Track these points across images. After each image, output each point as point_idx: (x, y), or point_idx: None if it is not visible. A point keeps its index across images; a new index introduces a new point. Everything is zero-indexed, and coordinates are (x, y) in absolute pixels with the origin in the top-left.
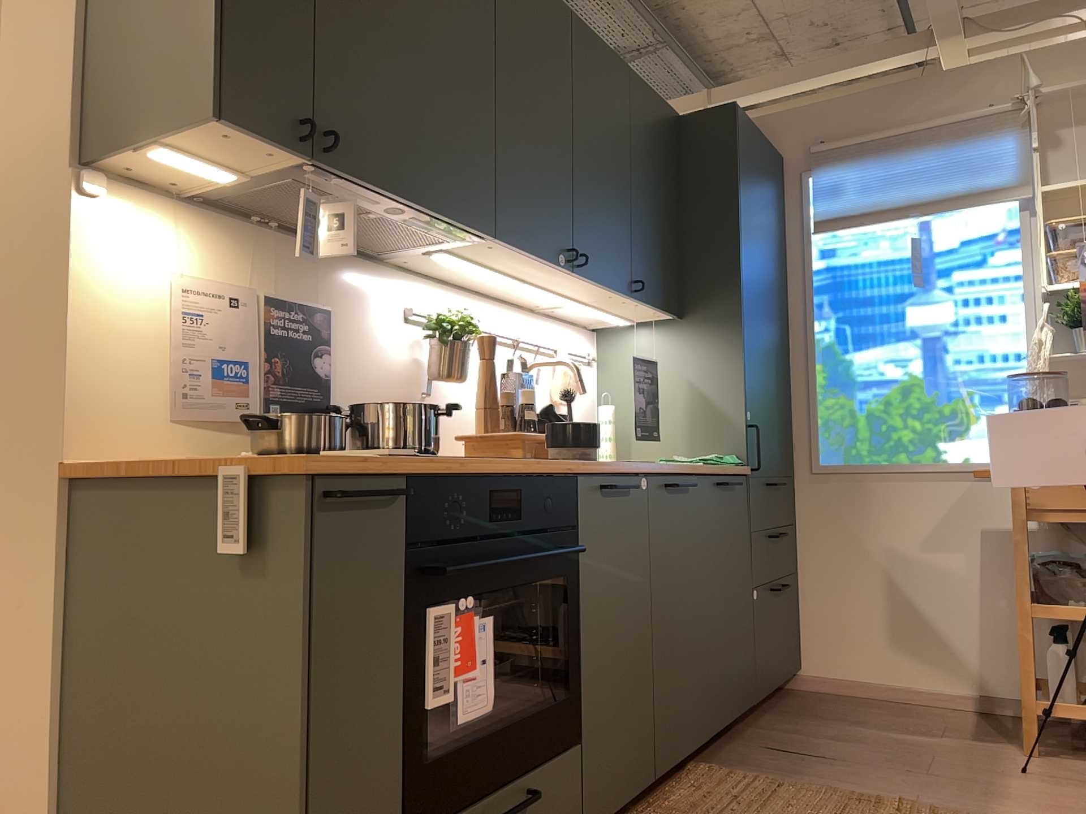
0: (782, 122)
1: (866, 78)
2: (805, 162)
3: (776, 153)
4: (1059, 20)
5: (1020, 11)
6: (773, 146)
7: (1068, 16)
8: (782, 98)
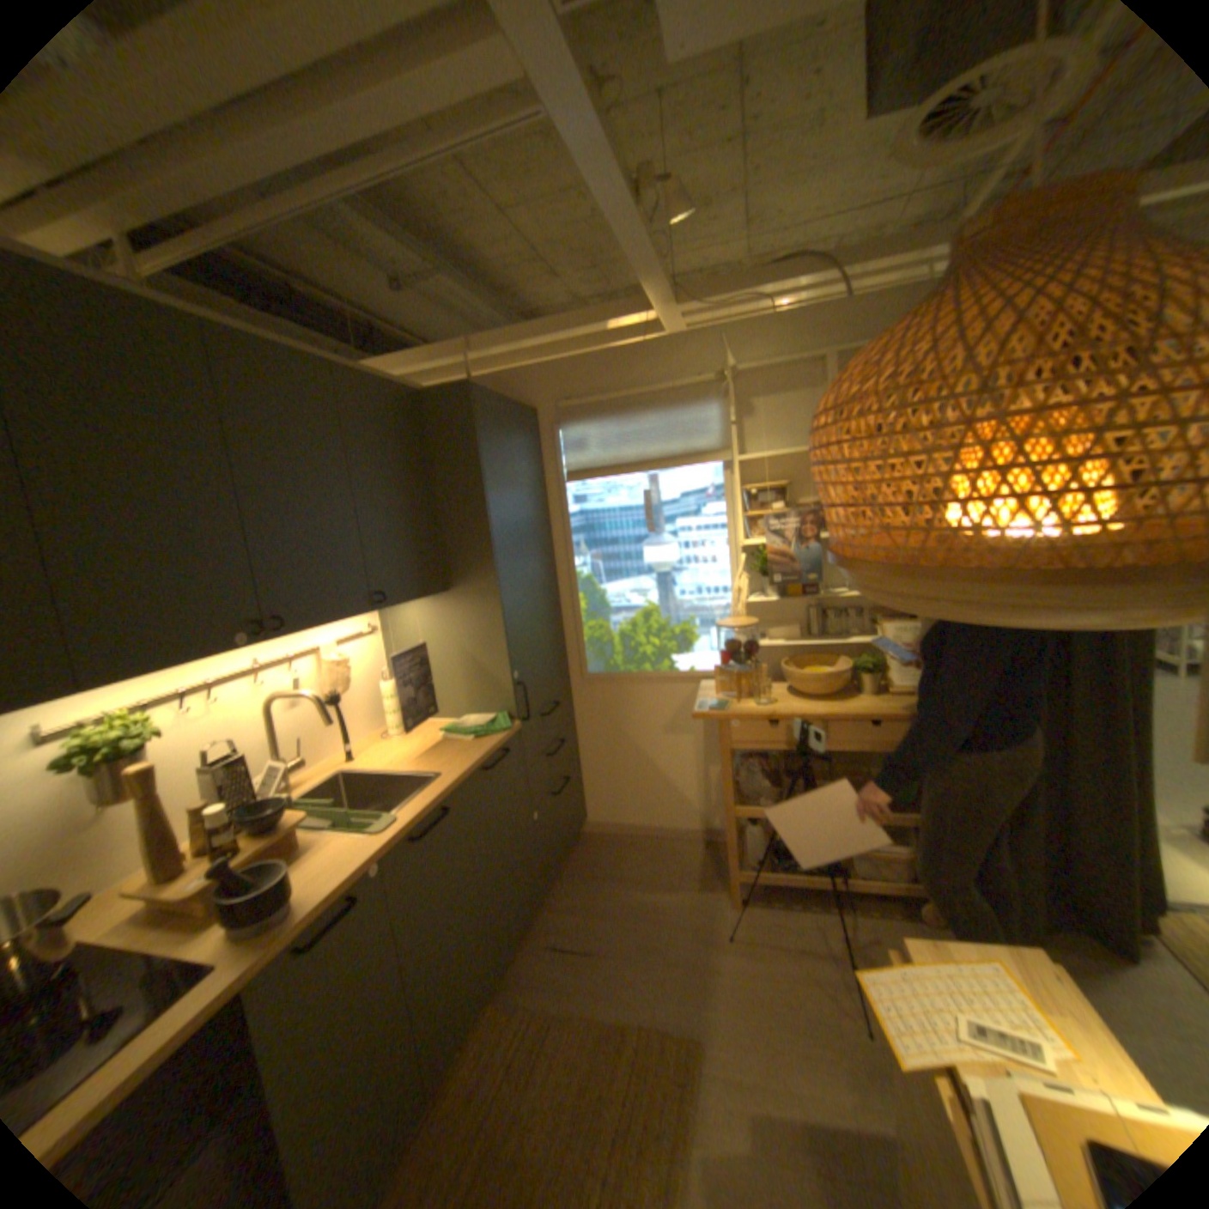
0: (534, 376)
1: (603, 333)
2: (556, 415)
3: (532, 405)
4: (754, 297)
5: (723, 281)
6: (528, 398)
7: (761, 290)
8: (534, 347)
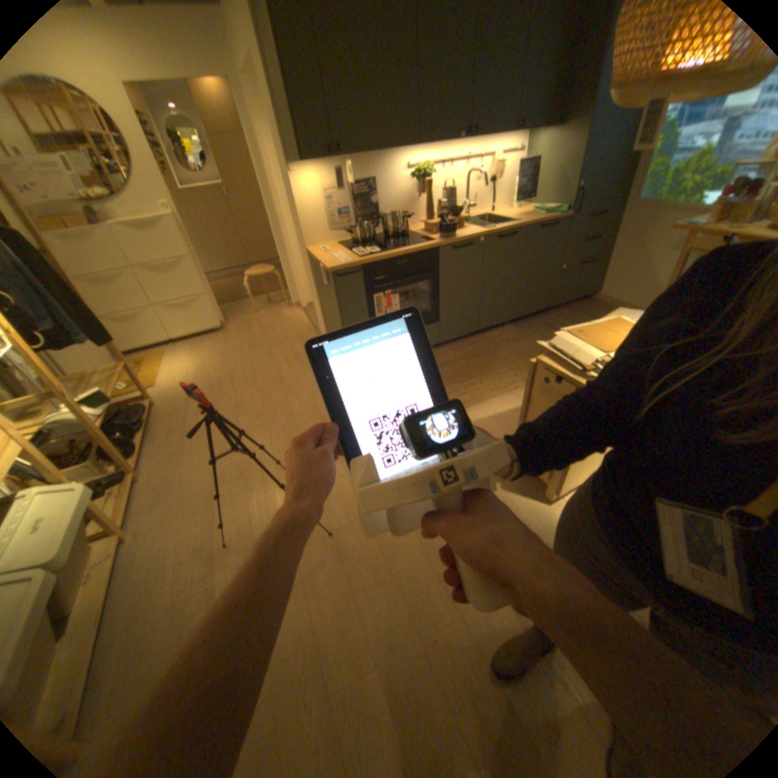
0: None
1: None
2: None
3: None
4: None
5: None
6: None
7: None
8: None
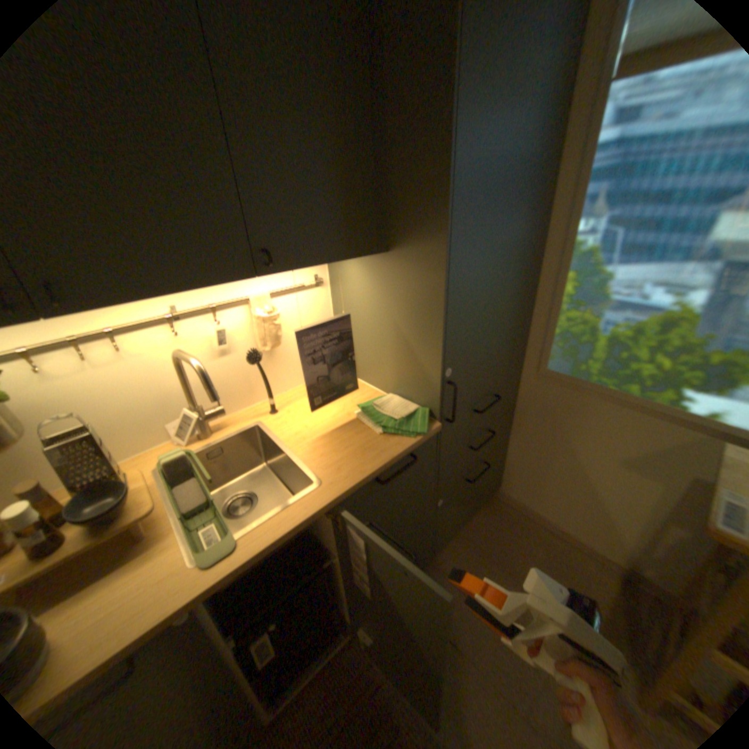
0: None
1: None
2: None
3: None
4: None
5: None
6: None
7: None
8: None
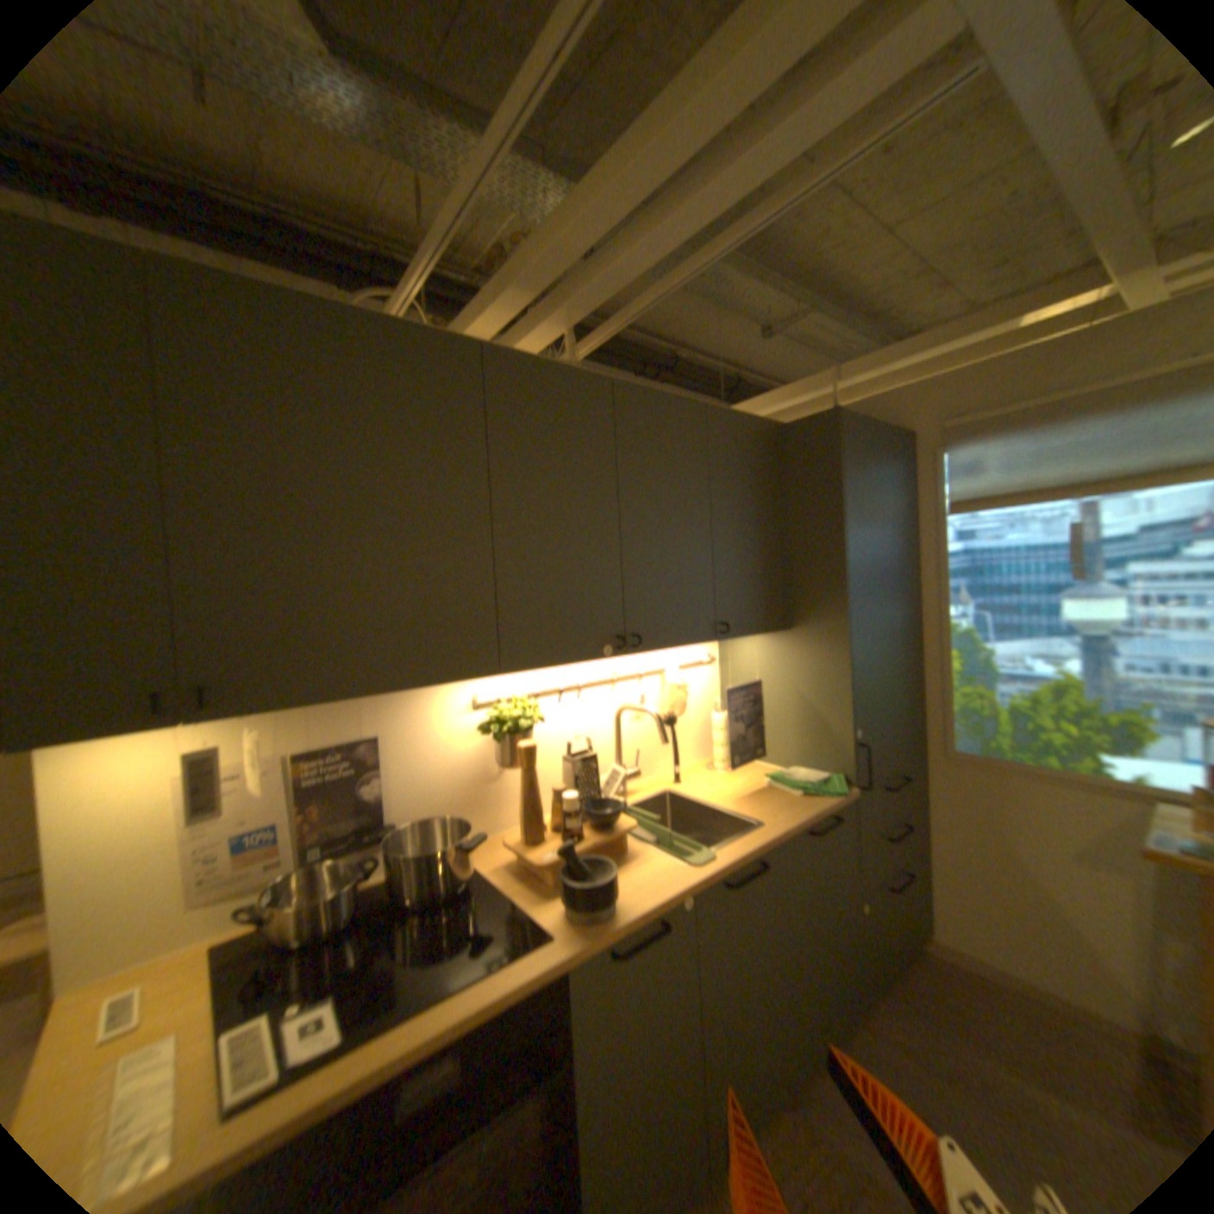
0: (915, 393)
1: (1019, 327)
2: (941, 434)
3: (908, 426)
4: None
5: None
6: (904, 419)
7: None
8: (917, 362)
